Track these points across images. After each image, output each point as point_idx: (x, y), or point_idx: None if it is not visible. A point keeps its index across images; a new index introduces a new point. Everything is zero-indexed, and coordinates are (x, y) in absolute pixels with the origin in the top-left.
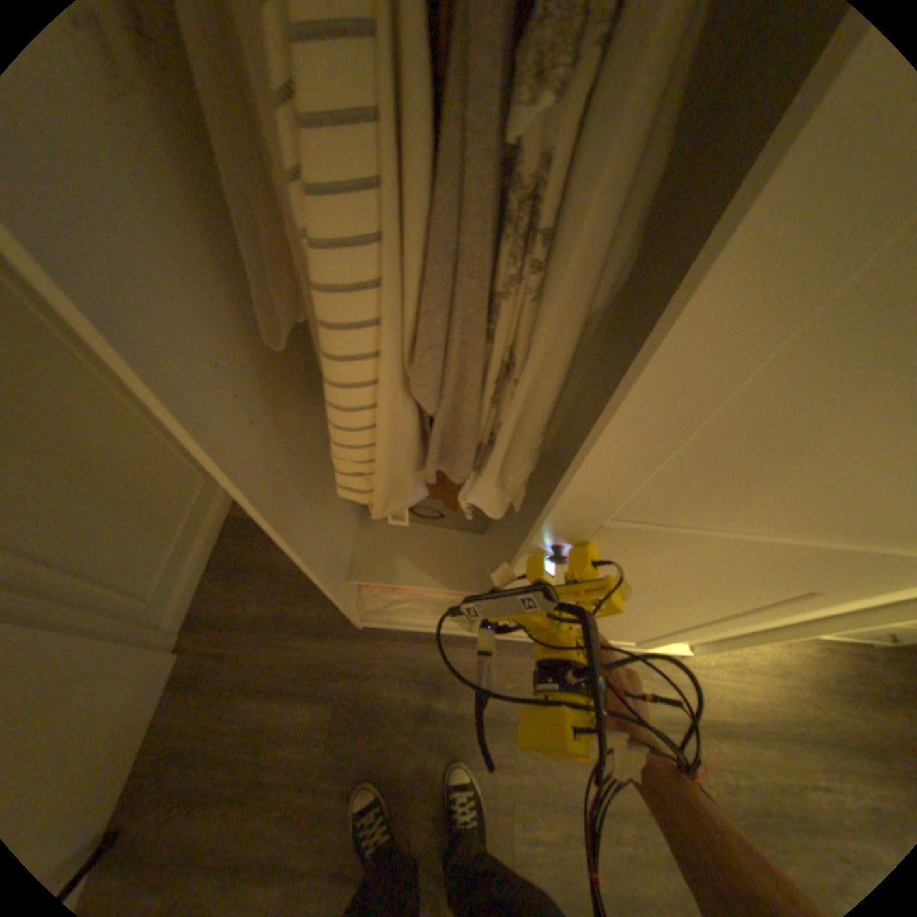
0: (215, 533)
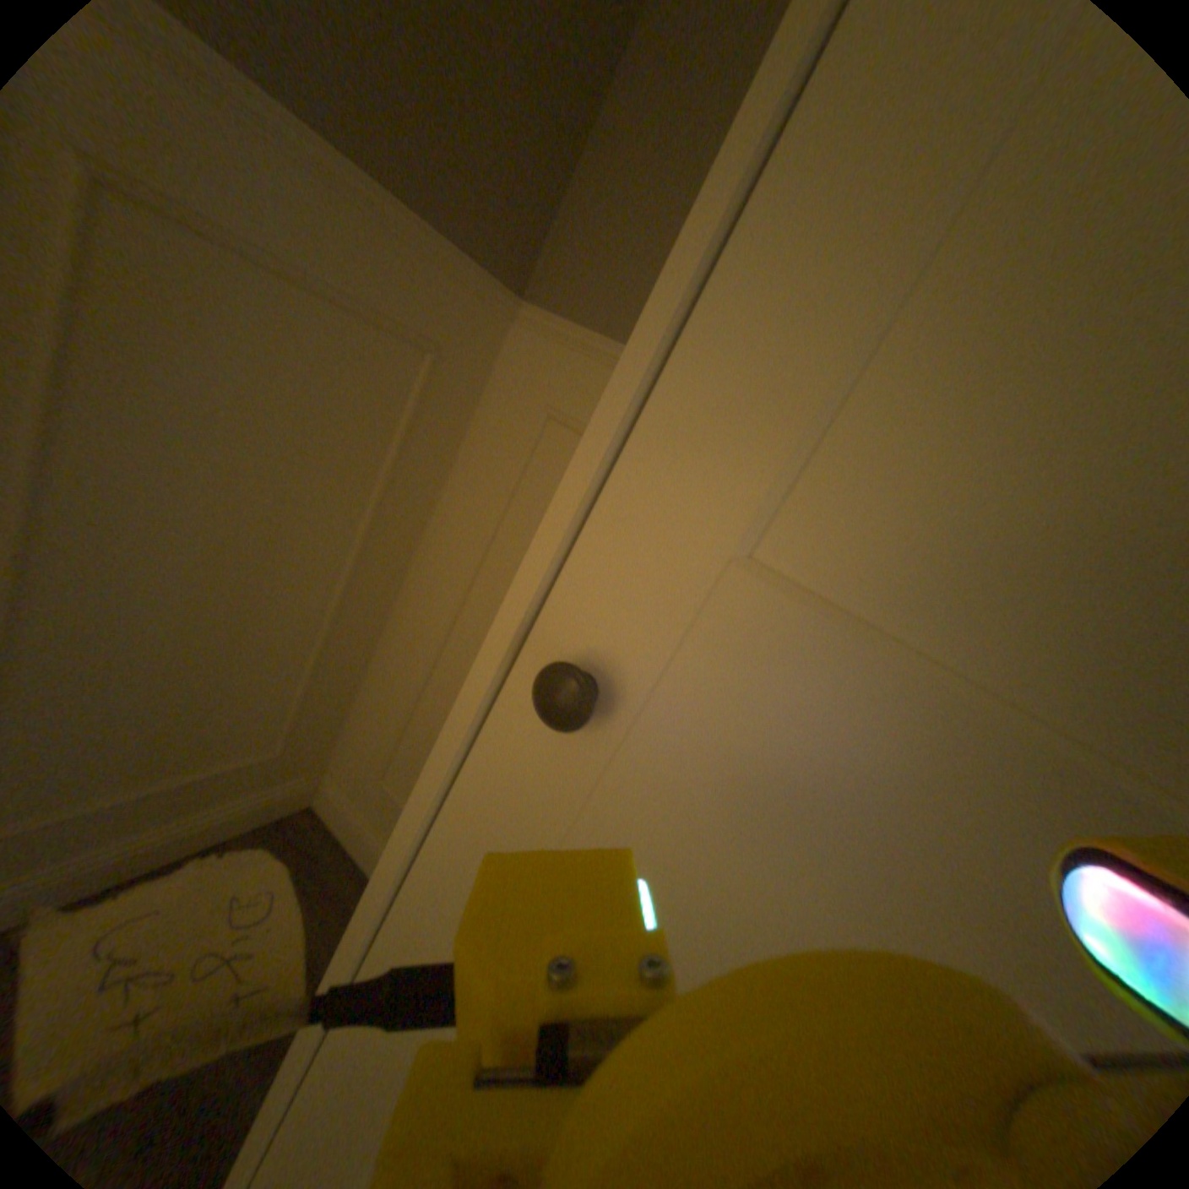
0: (181, 854)
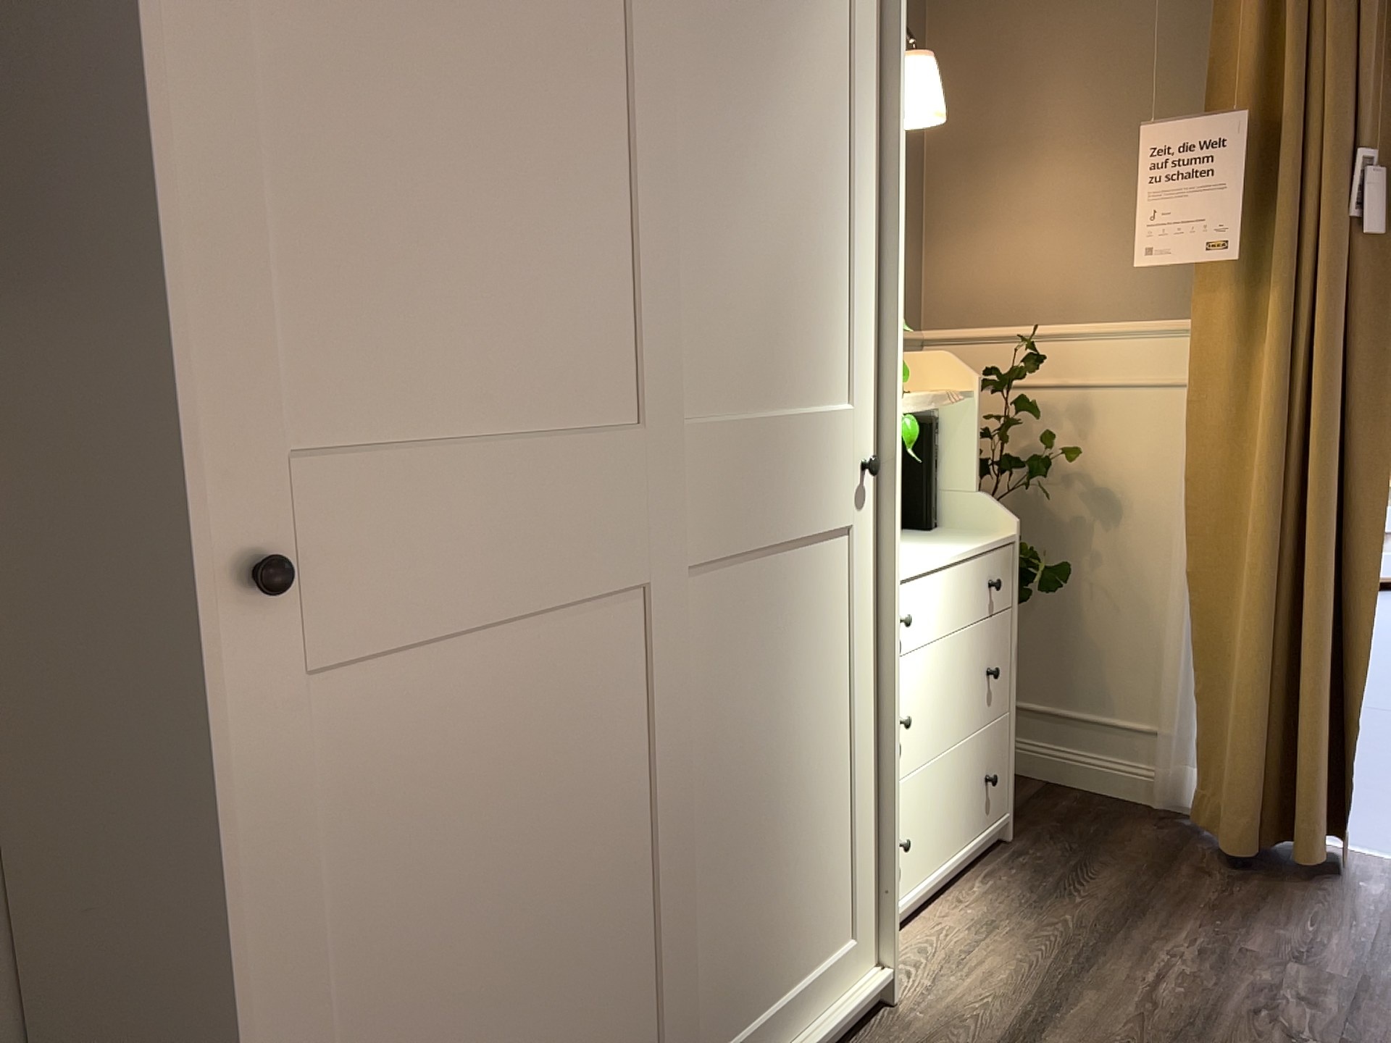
0: None
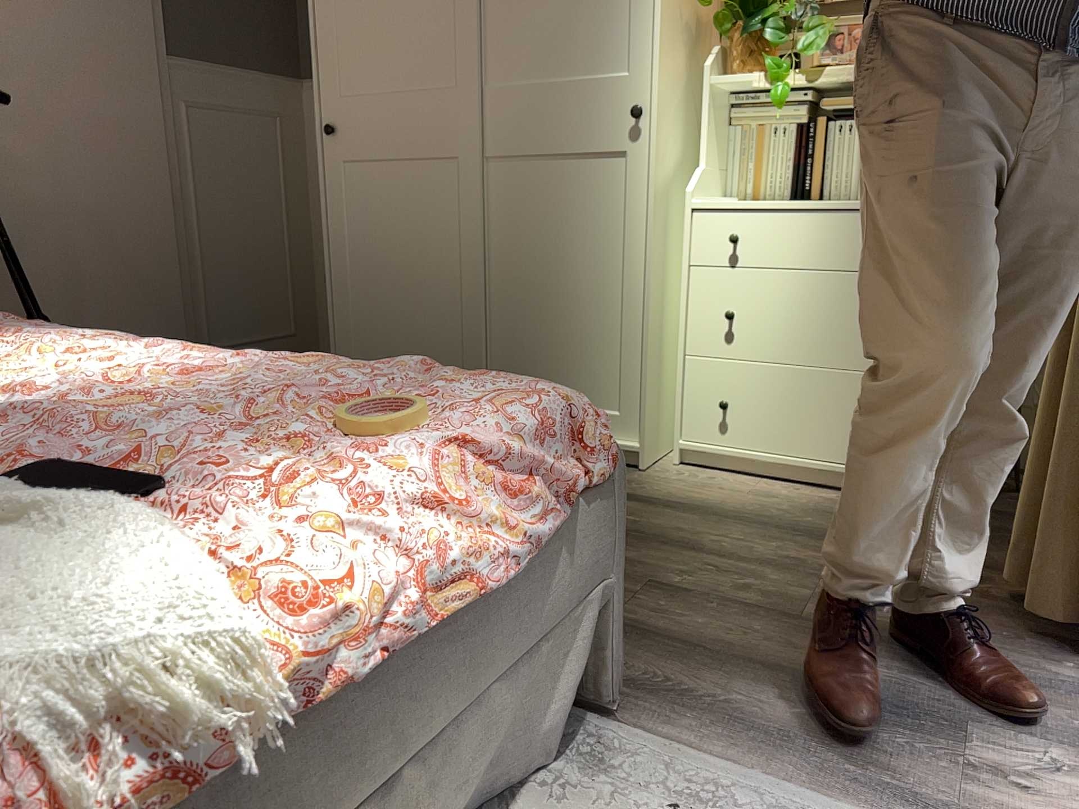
0: None
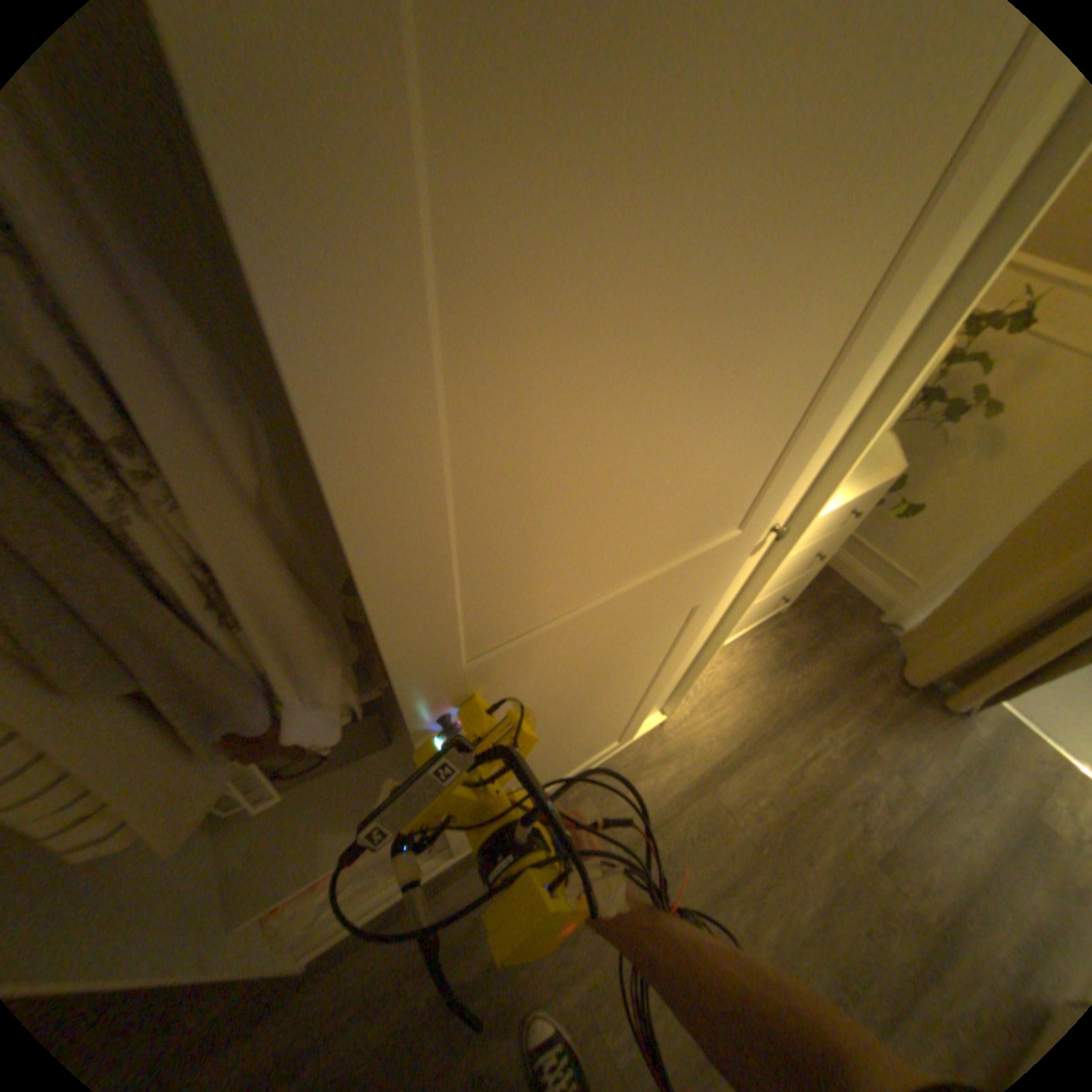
0: None
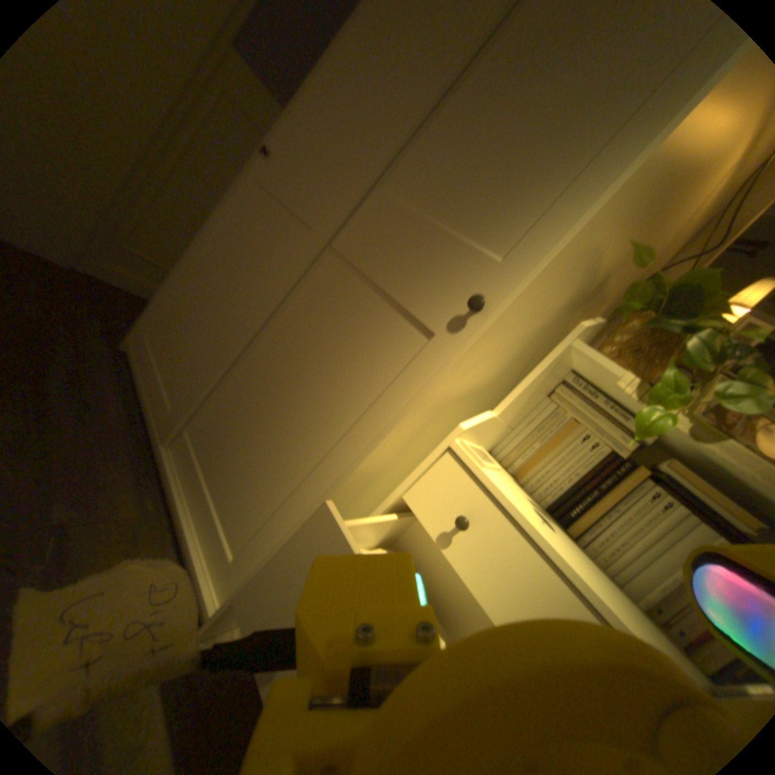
0: None
